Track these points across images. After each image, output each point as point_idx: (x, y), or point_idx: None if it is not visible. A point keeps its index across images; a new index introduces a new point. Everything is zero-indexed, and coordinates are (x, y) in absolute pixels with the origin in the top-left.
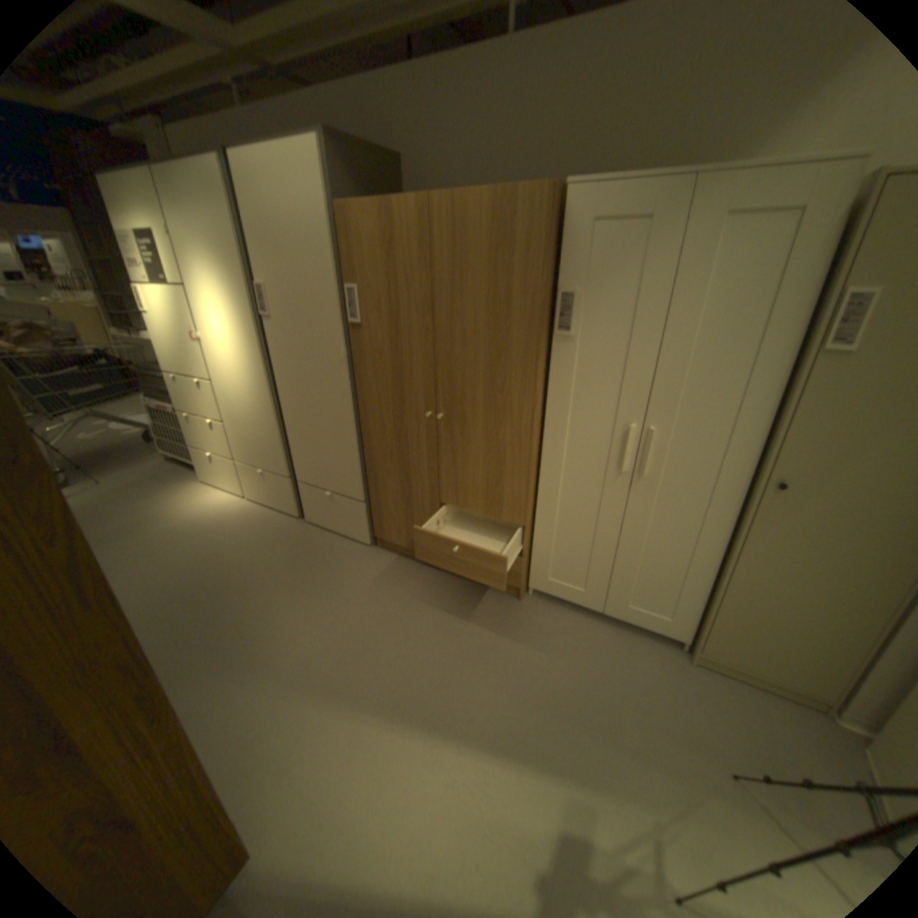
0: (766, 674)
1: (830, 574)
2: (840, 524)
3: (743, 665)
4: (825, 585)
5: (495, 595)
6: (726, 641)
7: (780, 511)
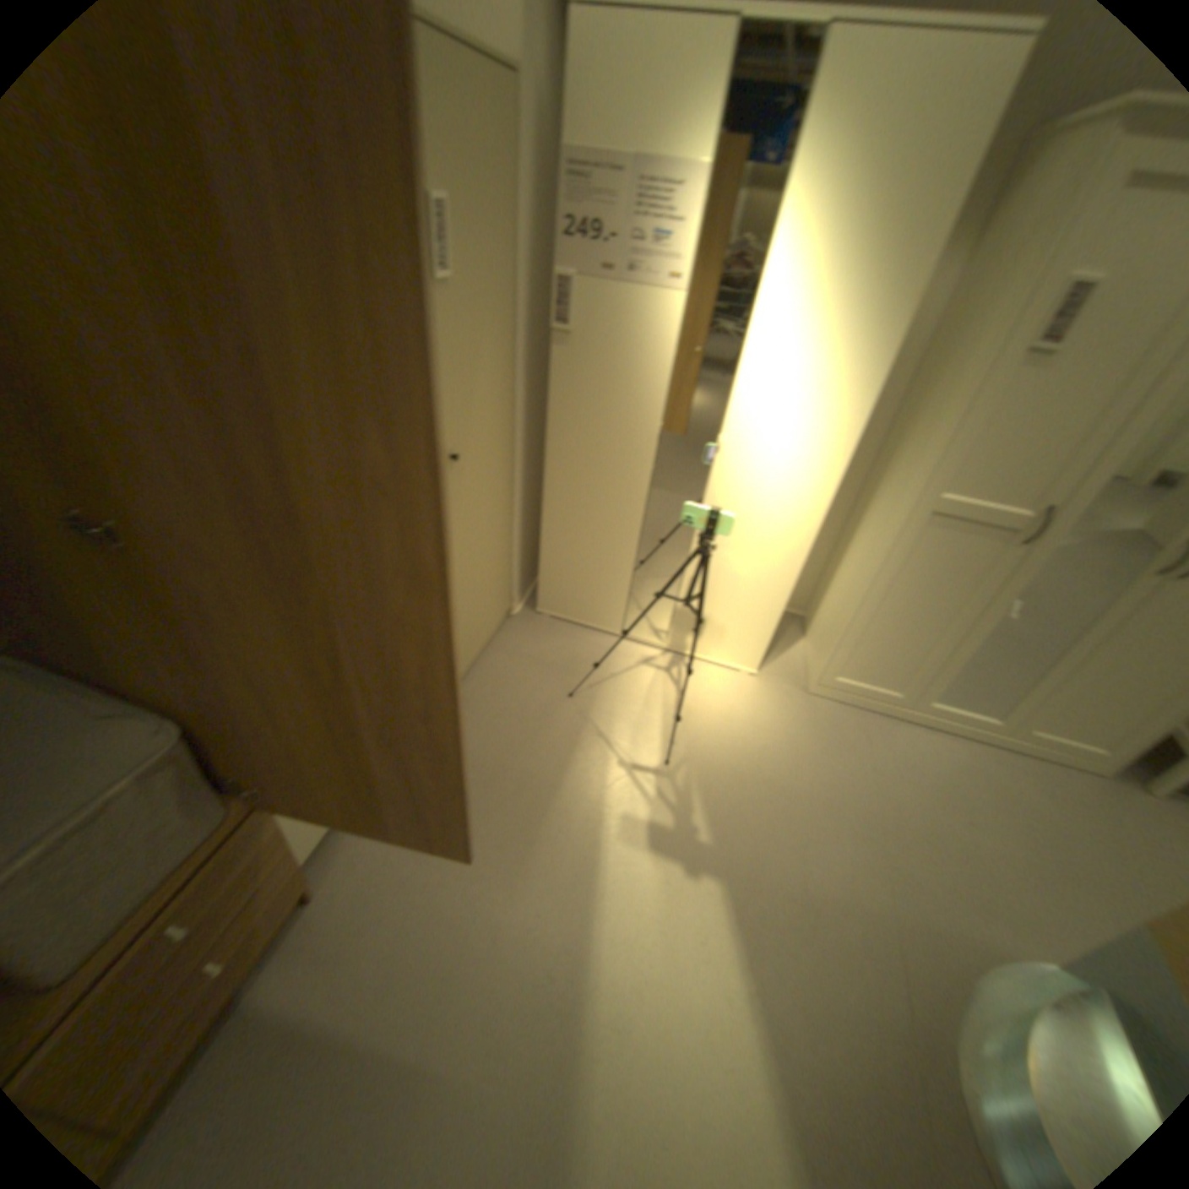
0: (488, 632)
1: (490, 514)
2: (484, 466)
3: (479, 644)
4: (490, 526)
5: (278, 960)
6: (467, 639)
7: (459, 485)
